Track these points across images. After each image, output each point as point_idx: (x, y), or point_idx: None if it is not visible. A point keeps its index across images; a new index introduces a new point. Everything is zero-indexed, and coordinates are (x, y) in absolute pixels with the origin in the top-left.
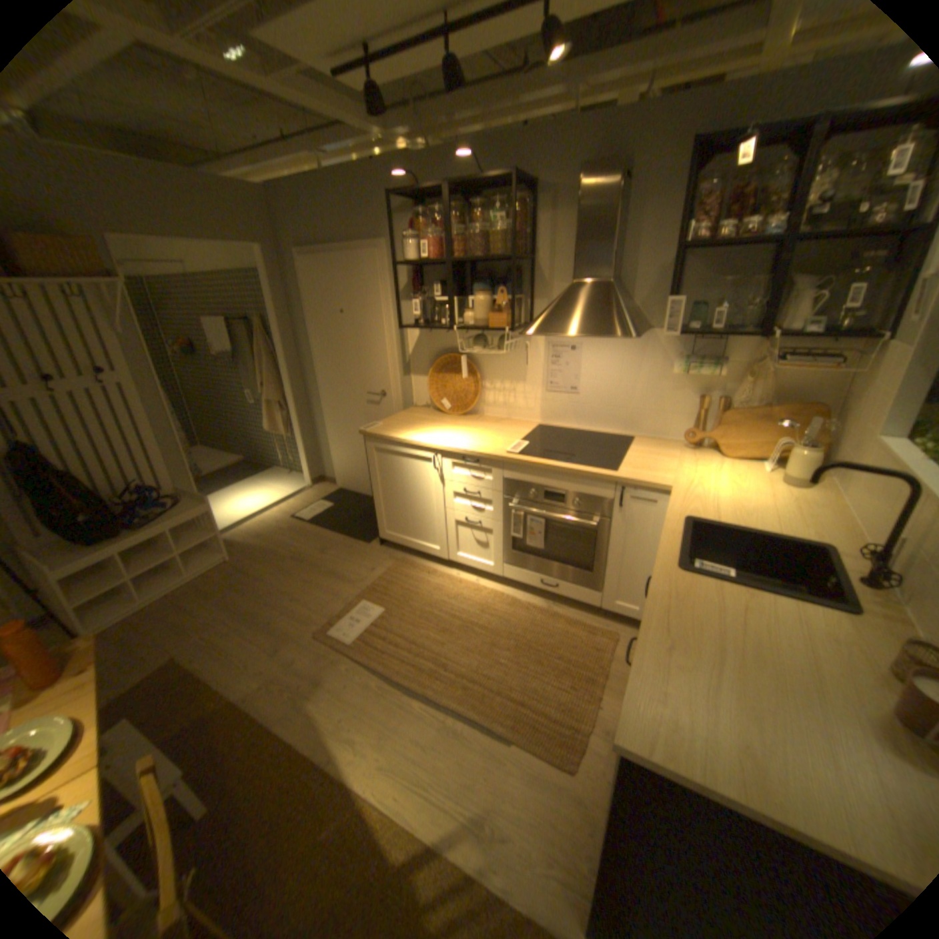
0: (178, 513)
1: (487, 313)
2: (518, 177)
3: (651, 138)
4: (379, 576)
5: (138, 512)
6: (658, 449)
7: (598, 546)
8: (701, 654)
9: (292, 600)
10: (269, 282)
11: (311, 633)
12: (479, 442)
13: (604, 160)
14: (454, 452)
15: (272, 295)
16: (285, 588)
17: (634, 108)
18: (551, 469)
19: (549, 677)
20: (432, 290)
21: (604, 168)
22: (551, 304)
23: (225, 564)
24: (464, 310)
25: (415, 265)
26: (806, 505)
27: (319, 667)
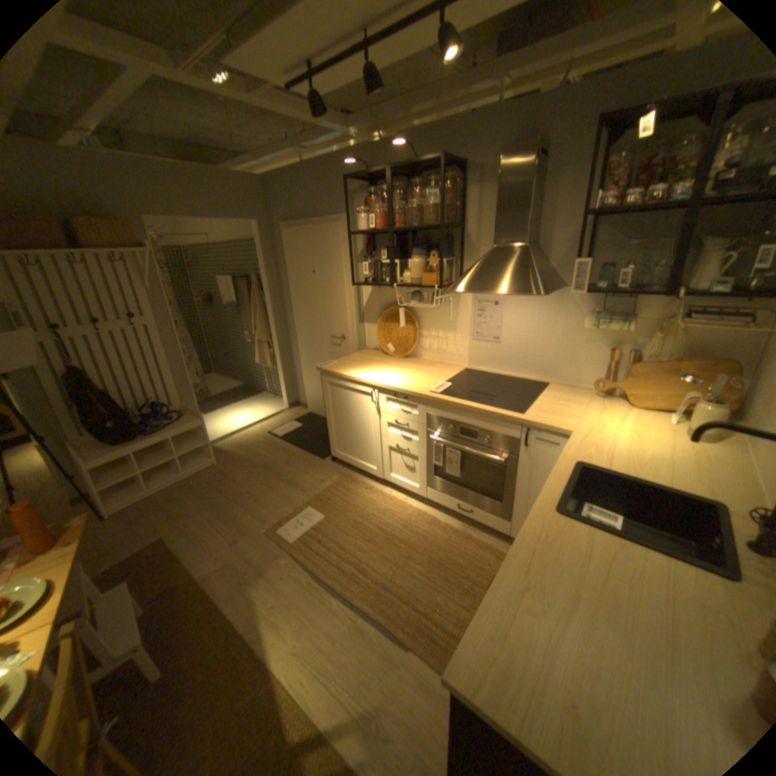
0: (179, 425)
1: (425, 273)
2: (450, 159)
3: (566, 119)
4: (325, 488)
5: (153, 422)
6: (569, 395)
7: (507, 480)
8: (555, 601)
9: (255, 501)
10: (264, 249)
11: (264, 530)
12: (410, 382)
13: (520, 141)
14: (387, 389)
15: (265, 259)
16: (252, 490)
17: (550, 95)
18: (466, 409)
19: (453, 594)
20: (381, 254)
21: (520, 148)
22: (473, 266)
23: (213, 467)
24: (405, 271)
25: (368, 234)
26: (707, 460)
27: (265, 559)
